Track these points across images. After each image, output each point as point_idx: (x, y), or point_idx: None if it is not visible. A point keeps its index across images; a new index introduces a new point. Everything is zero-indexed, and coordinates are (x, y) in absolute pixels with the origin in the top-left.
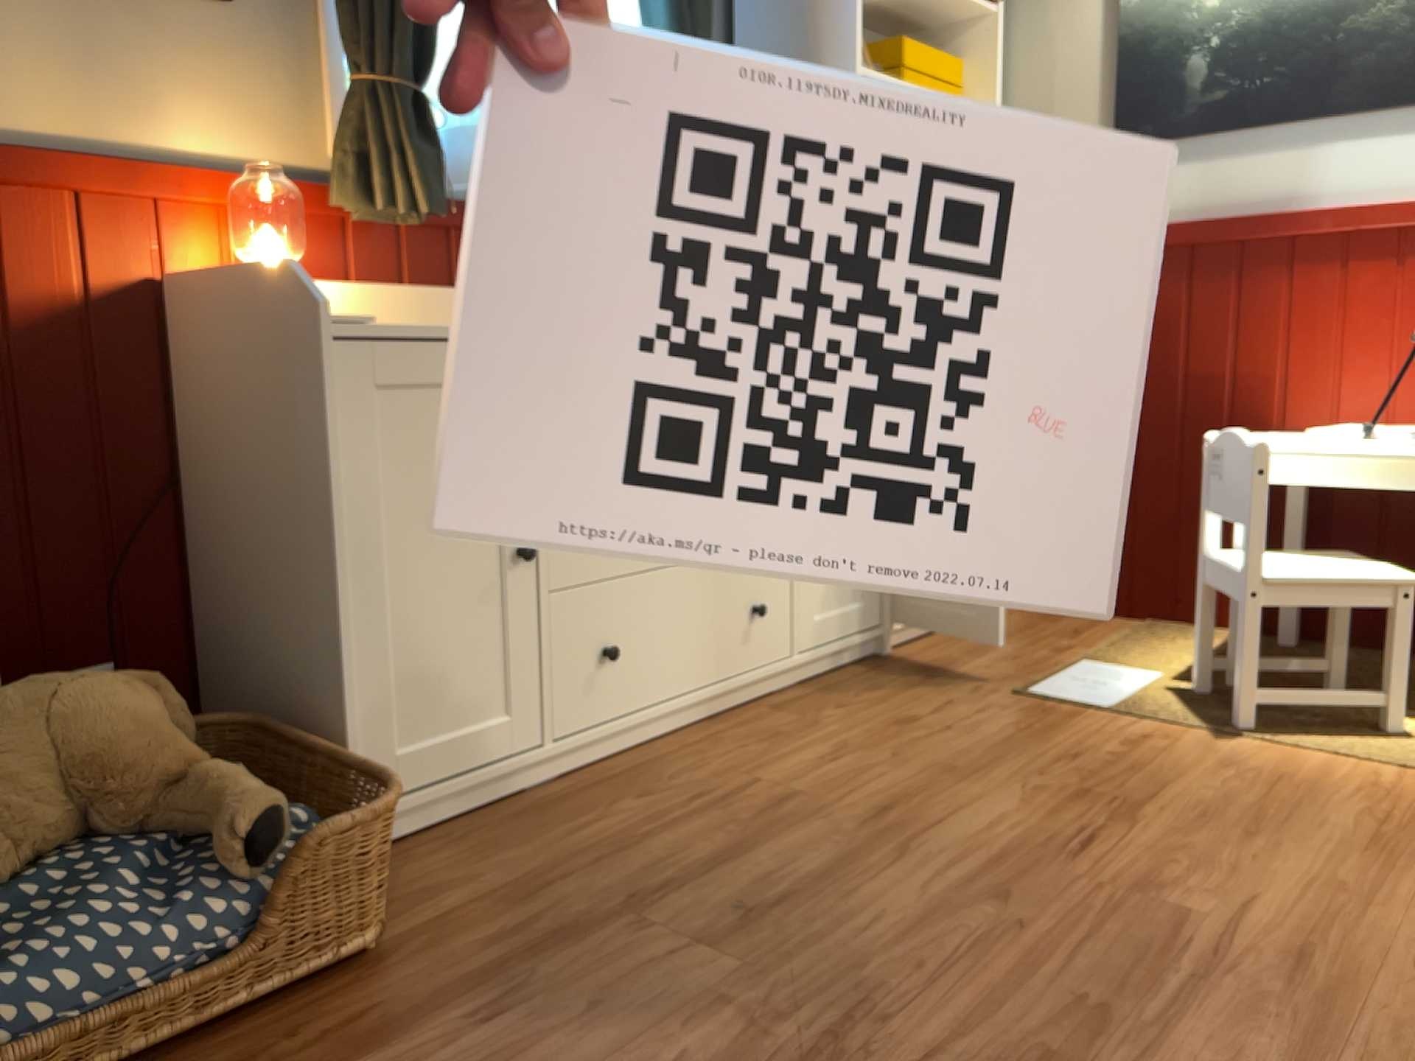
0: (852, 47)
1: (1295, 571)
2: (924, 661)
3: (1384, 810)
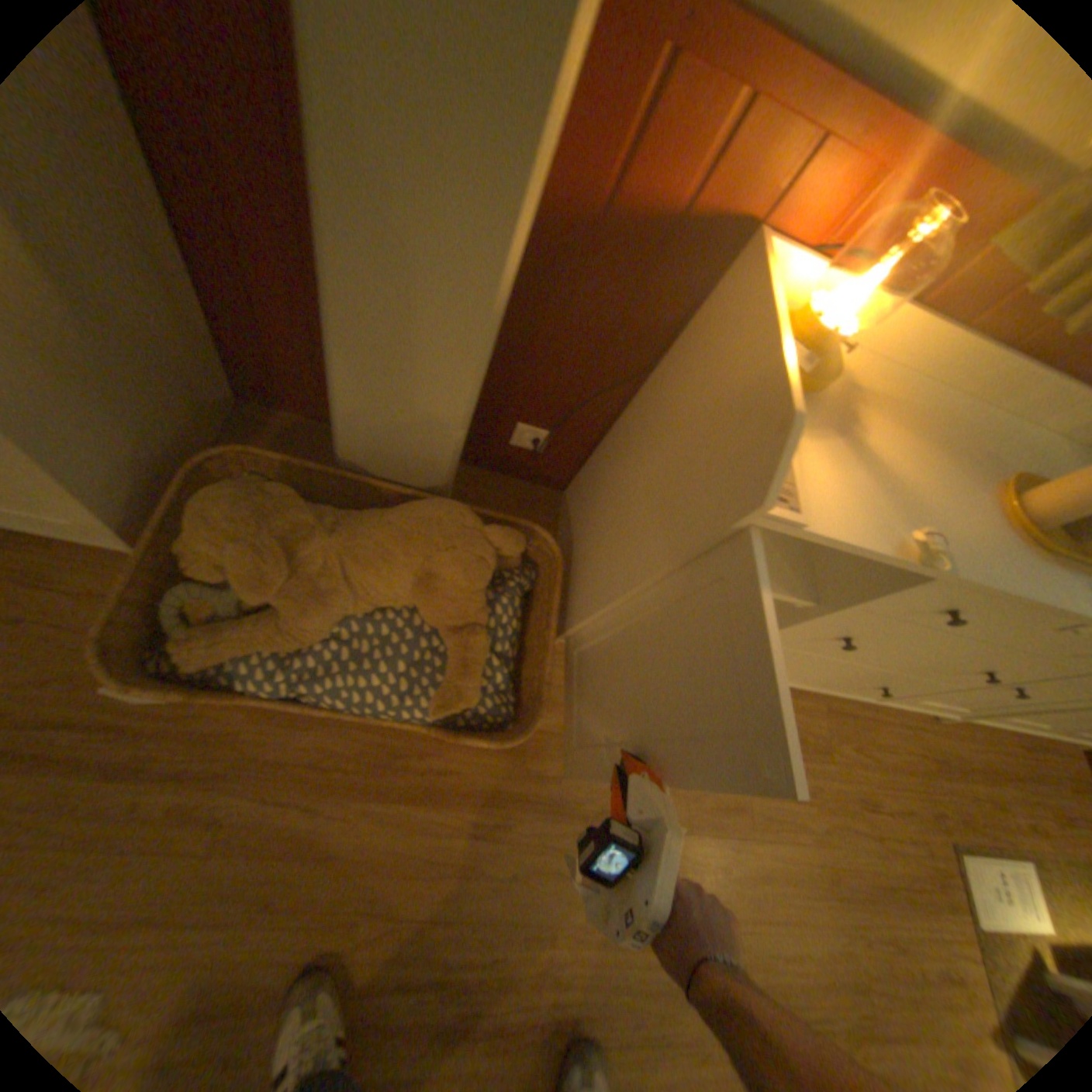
0: None
1: None
2: (952, 753)
3: None
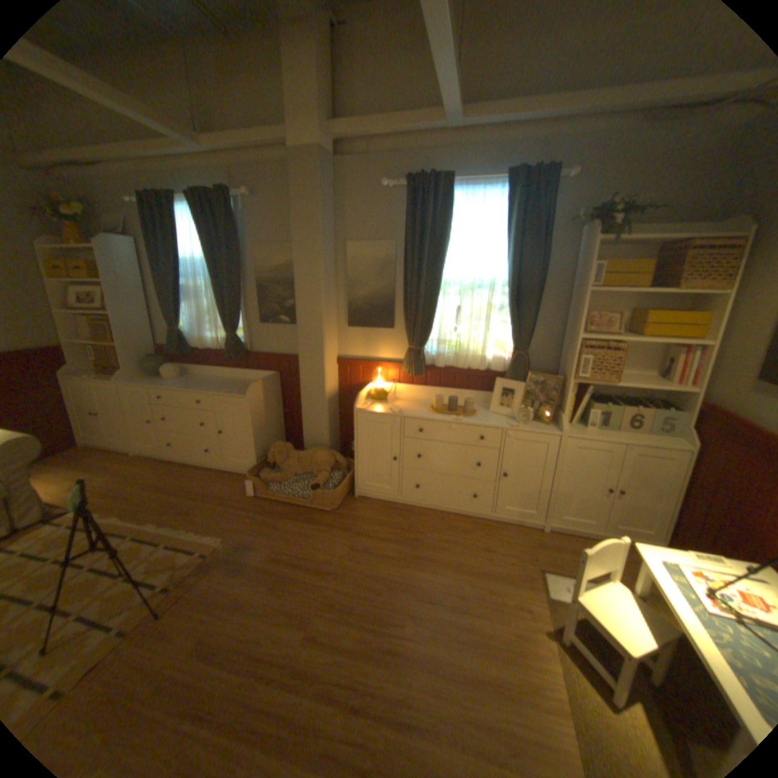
0: (579, 329)
1: (602, 611)
2: (551, 544)
3: (514, 690)
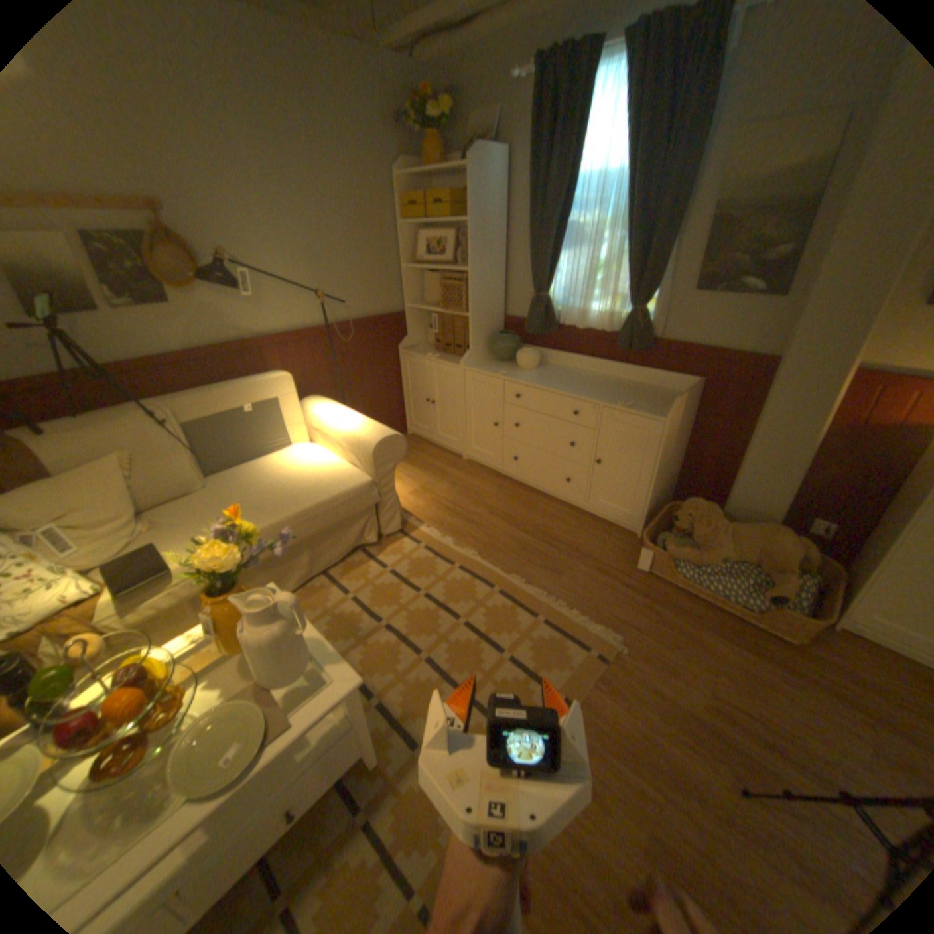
0: None
1: None
2: None
3: None
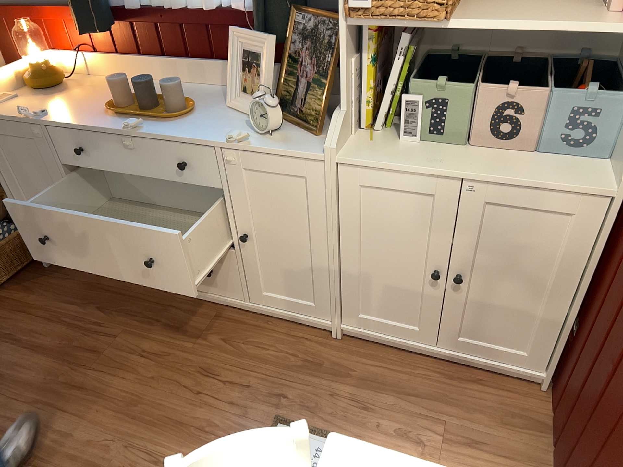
0: None
1: None
2: (333, 357)
3: None
